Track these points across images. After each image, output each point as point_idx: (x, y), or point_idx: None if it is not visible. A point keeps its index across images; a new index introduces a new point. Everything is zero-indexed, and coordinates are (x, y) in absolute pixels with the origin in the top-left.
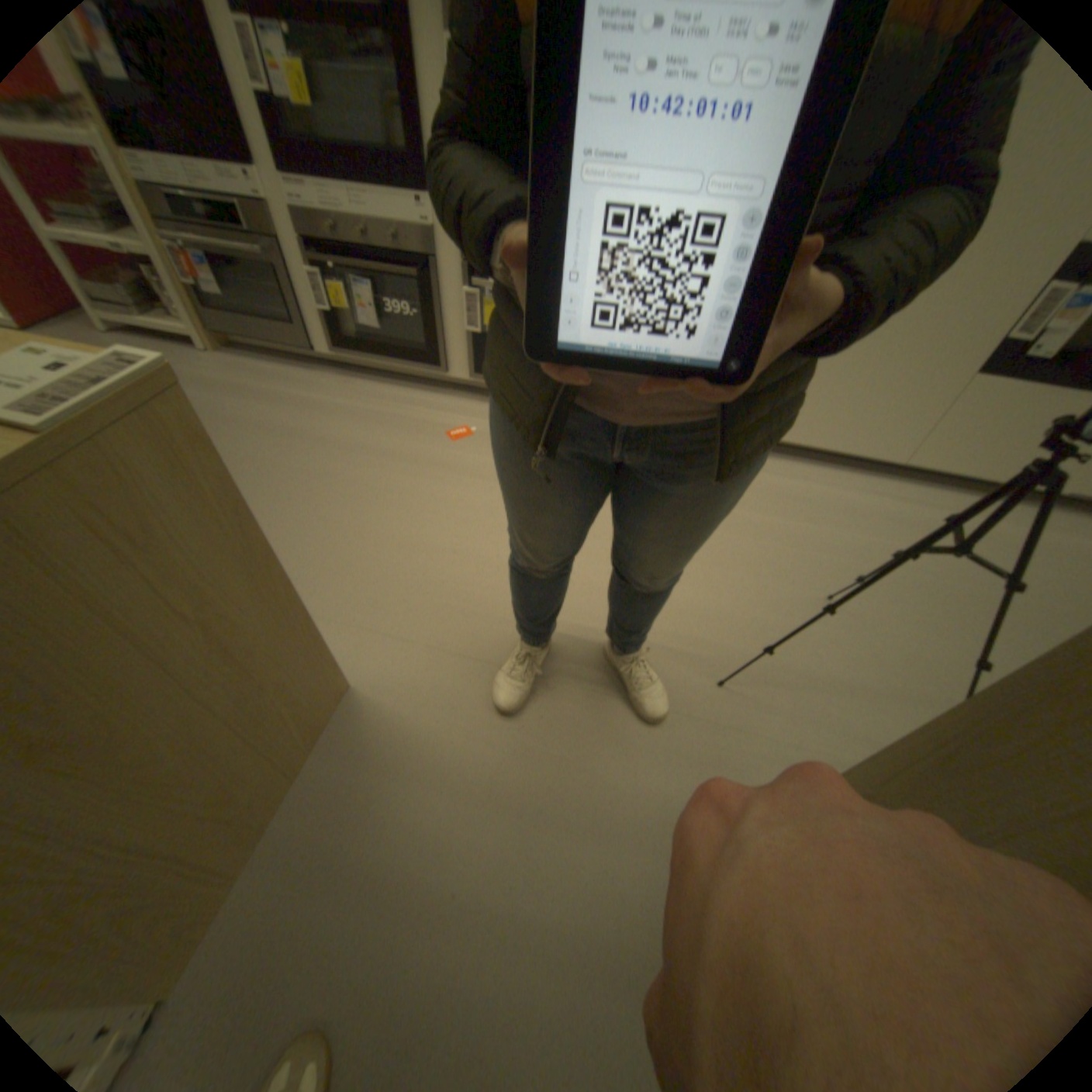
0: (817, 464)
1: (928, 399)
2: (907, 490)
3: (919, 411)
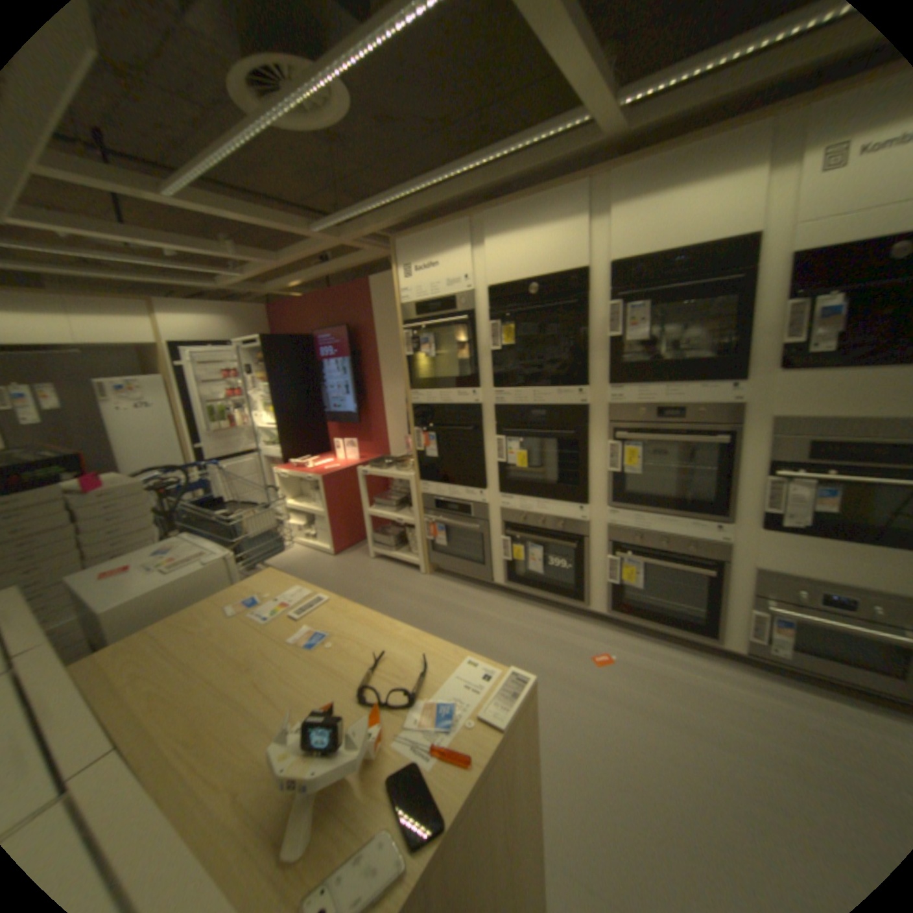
0: None
1: None
2: None
3: None
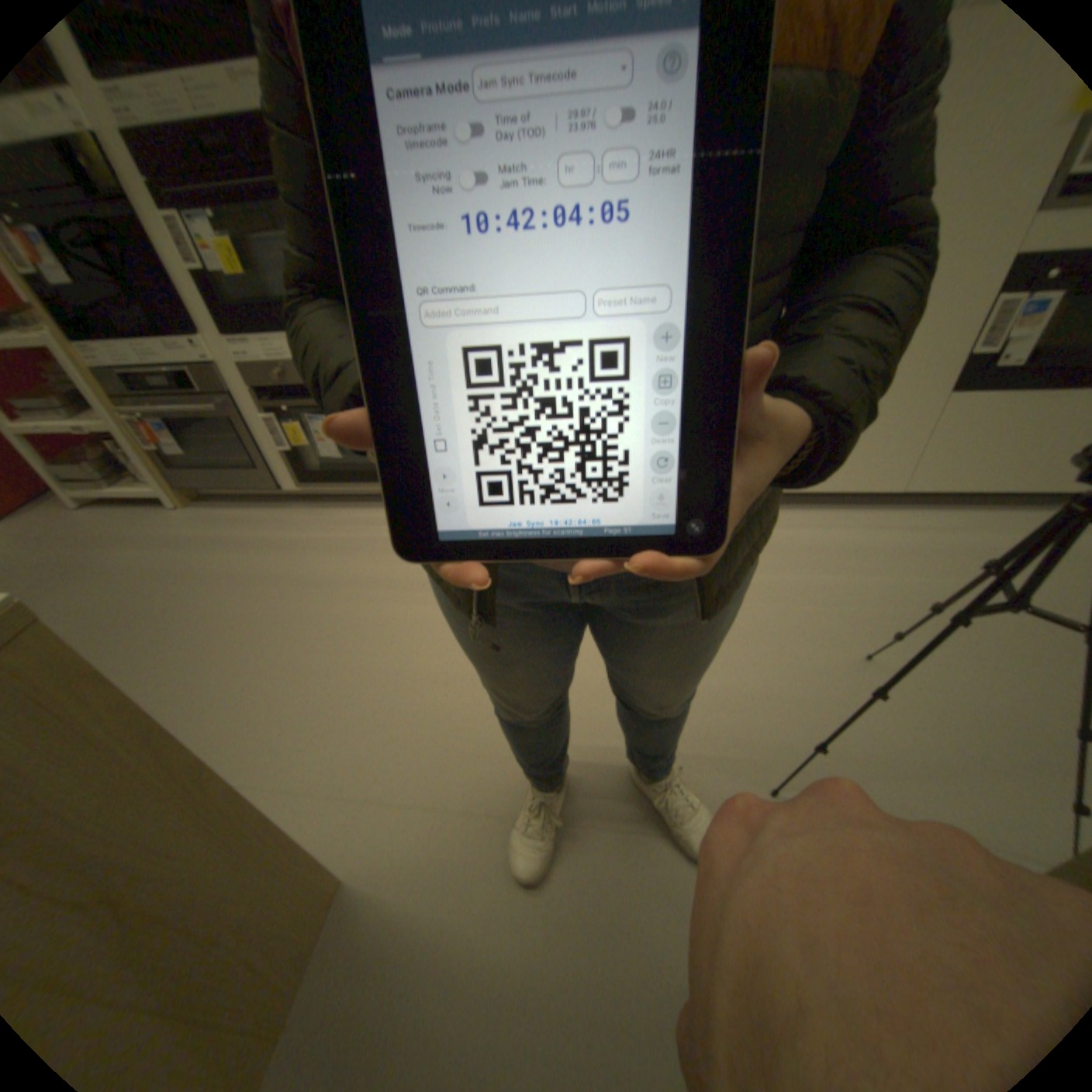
0: (812, 510)
1: (909, 426)
2: (915, 520)
3: (903, 439)
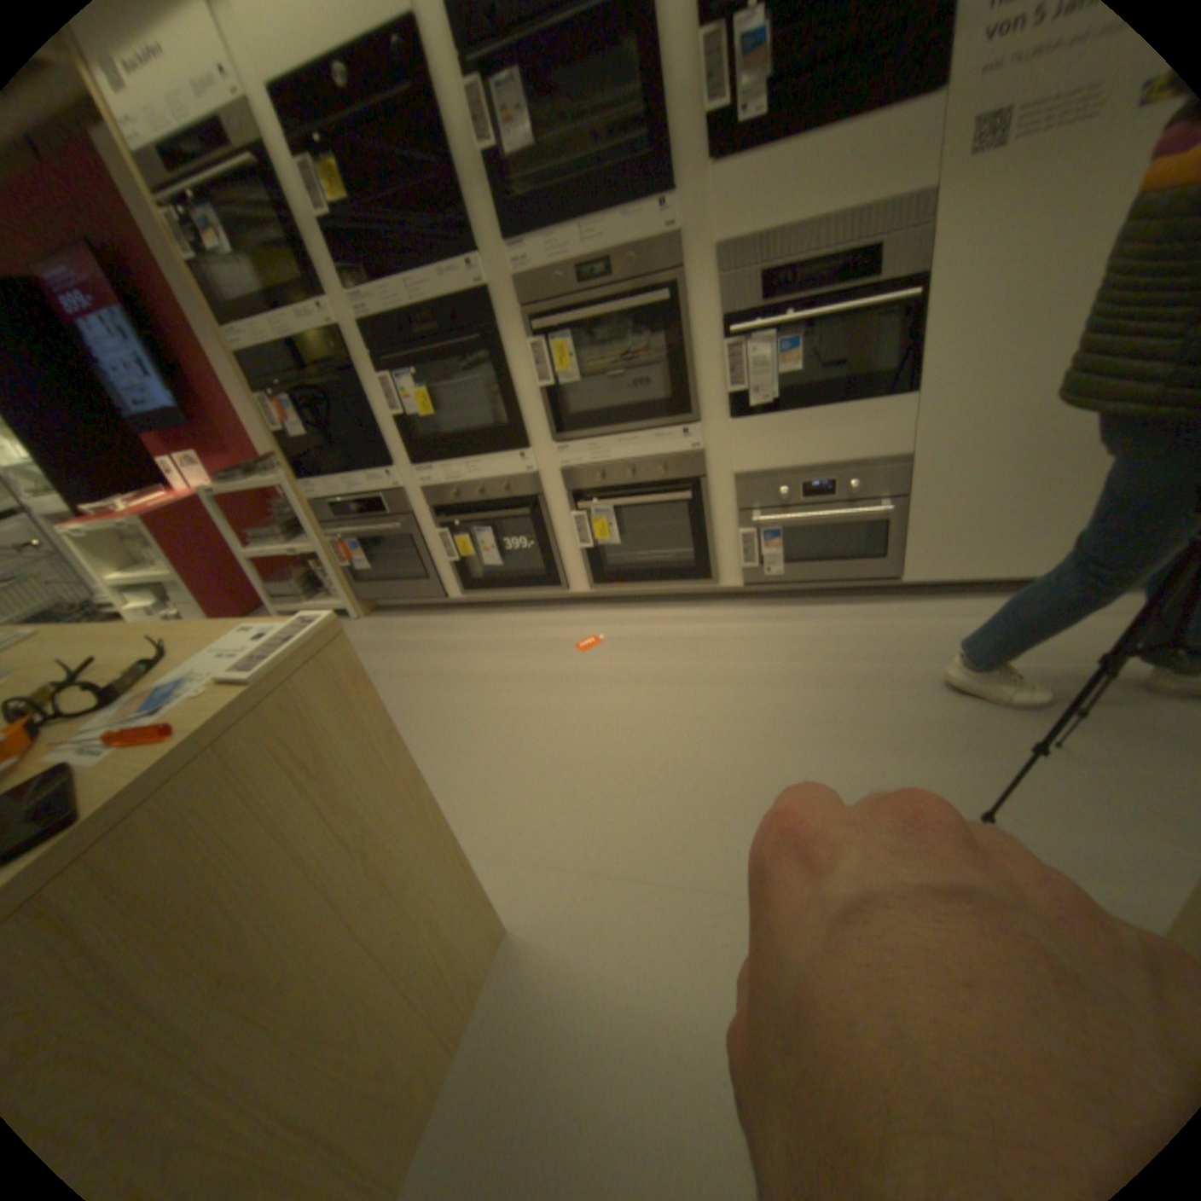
0: (989, 598)
1: (1088, 502)
2: (1116, 605)
3: (1084, 516)
